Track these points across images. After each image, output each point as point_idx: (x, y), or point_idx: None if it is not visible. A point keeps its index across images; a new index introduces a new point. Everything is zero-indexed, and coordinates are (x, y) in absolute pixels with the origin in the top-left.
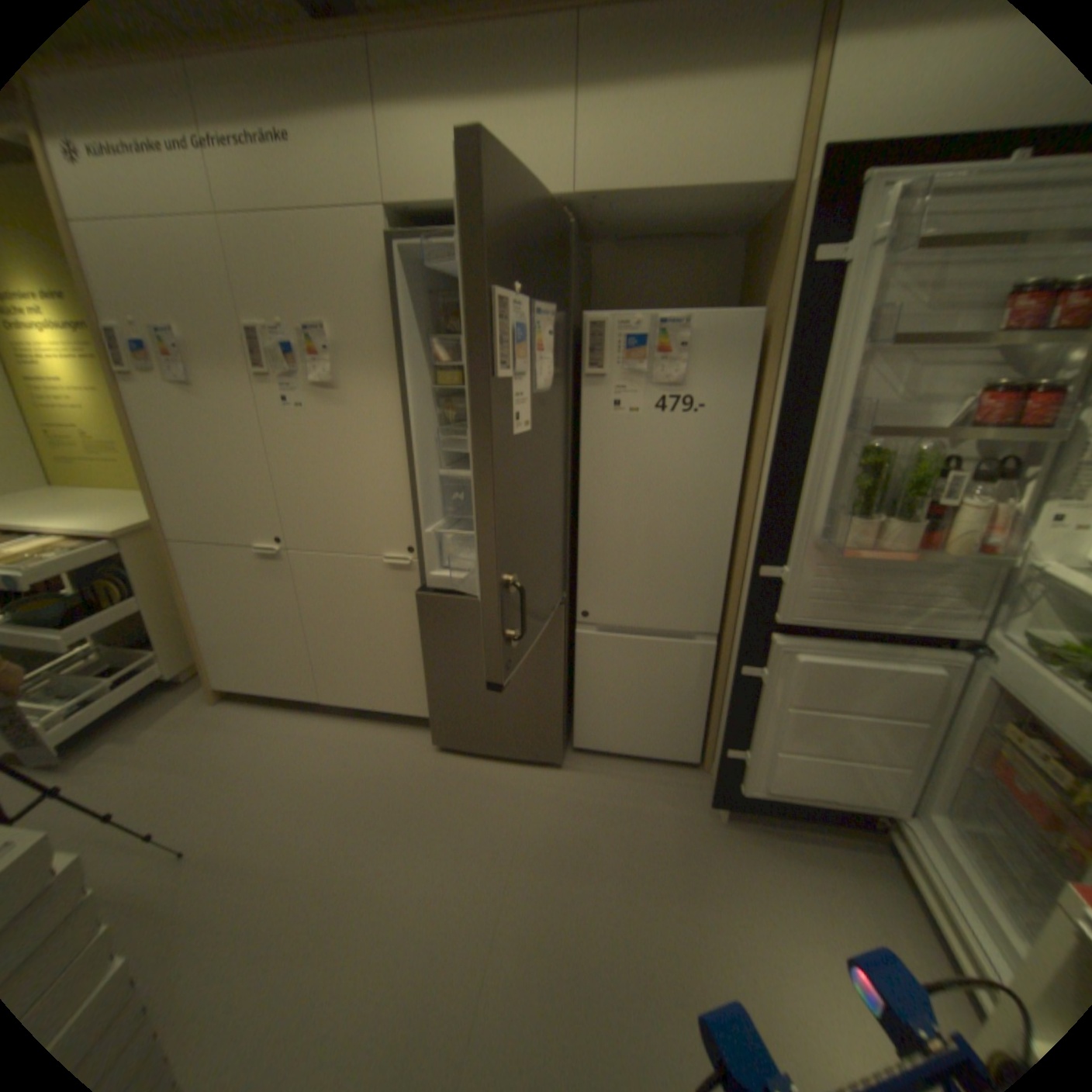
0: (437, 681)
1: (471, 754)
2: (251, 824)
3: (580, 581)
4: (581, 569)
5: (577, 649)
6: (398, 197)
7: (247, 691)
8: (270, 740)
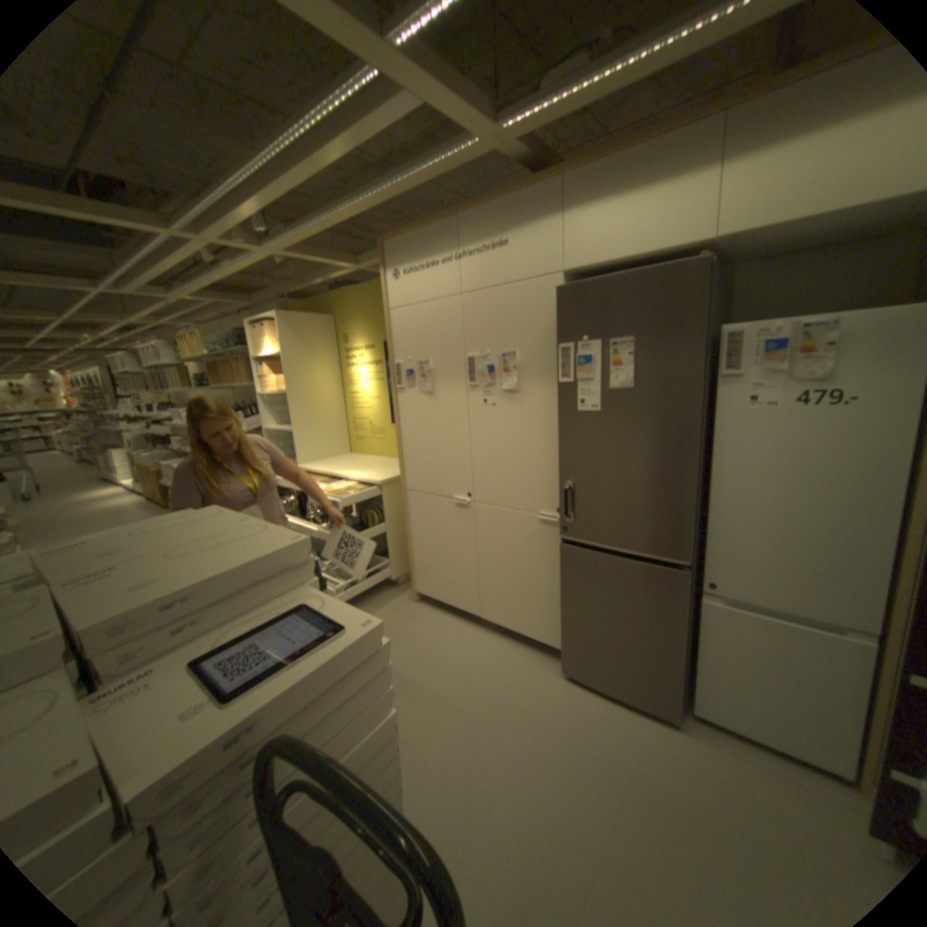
0: (571, 620)
1: (594, 692)
2: (433, 690)
3: (709, 556)
4: (710, 545)
5: (703, 619)
6: (574, 265)
7: (437, 598)
8: (448, 637)
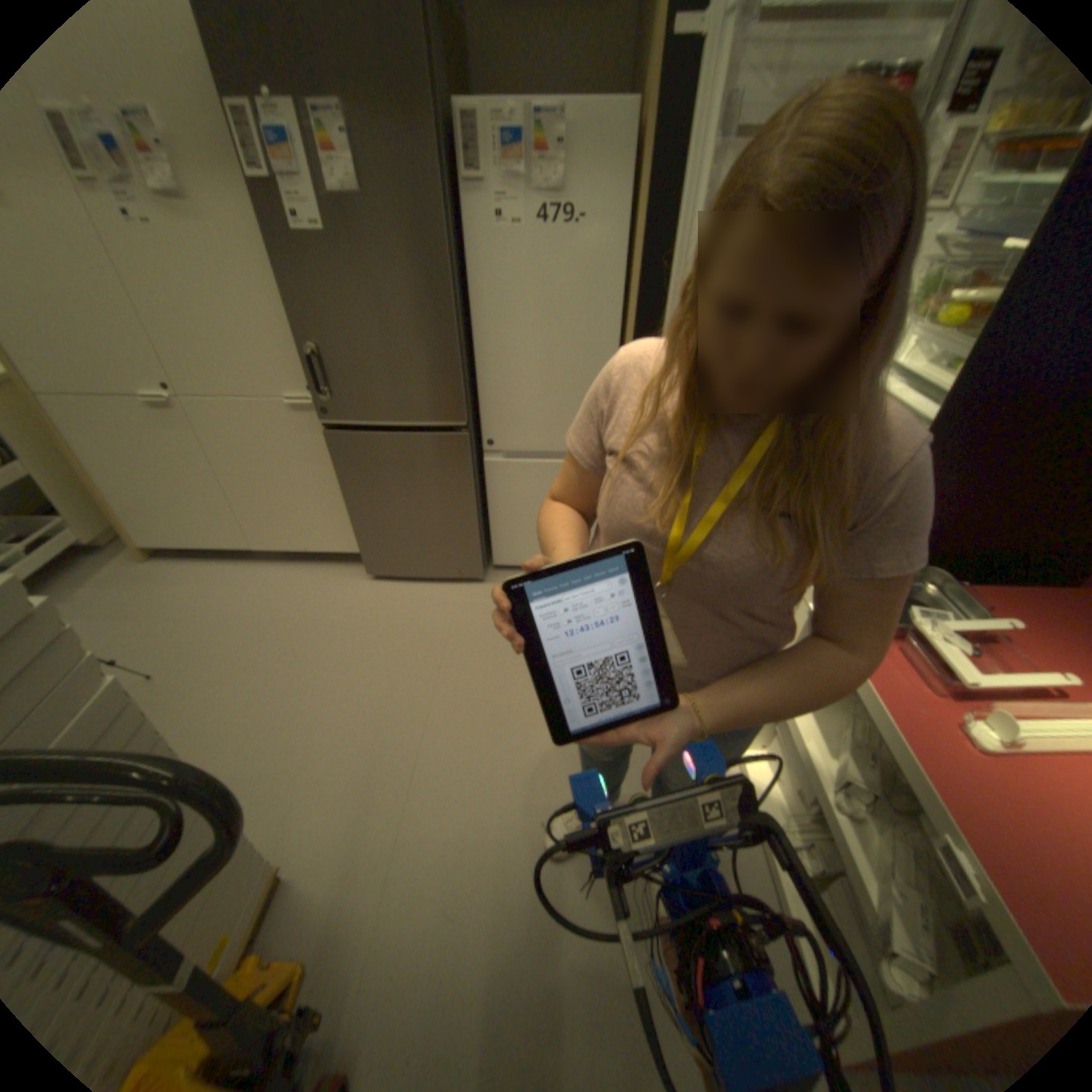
0: (361, 517)
1: (404, 579)
2: (210, 650)
3: (483, 412)
4: (482, 400)
5: (487, 477)
6: None
7: (176, 546)
8: (212, 586)
